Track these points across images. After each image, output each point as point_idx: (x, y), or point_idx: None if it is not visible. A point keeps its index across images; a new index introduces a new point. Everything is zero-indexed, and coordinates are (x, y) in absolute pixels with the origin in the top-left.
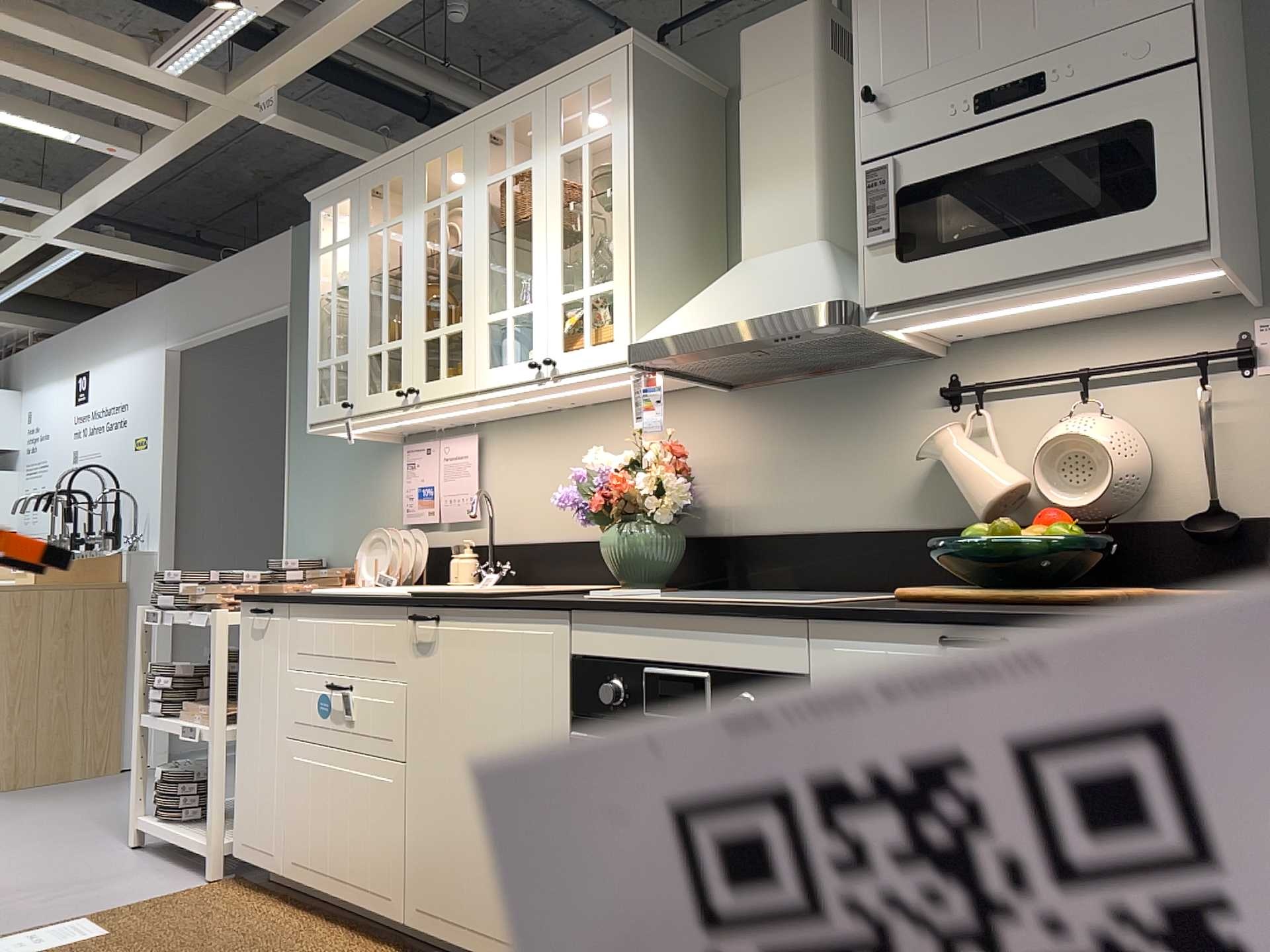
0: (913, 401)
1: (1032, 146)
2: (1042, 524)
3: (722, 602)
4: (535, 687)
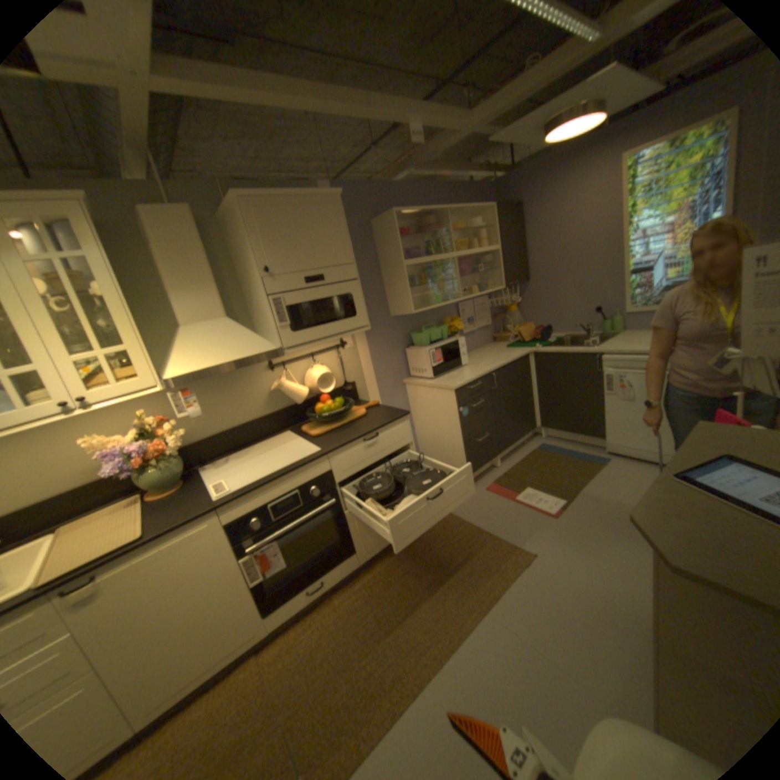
0: (257, 371)
1: (325, 297)
2: (326, 400)
3: (280, 466)
4: (204, 552)
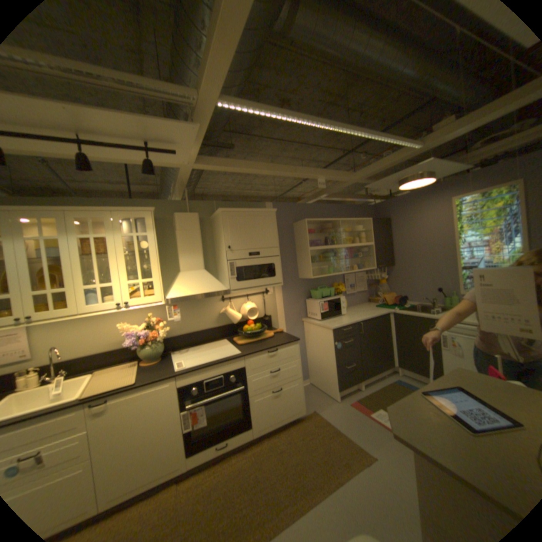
0: (215, 301)
1: (259, 264)
2: (251, 324)
3: (216, 359)
4: (163, 402)
